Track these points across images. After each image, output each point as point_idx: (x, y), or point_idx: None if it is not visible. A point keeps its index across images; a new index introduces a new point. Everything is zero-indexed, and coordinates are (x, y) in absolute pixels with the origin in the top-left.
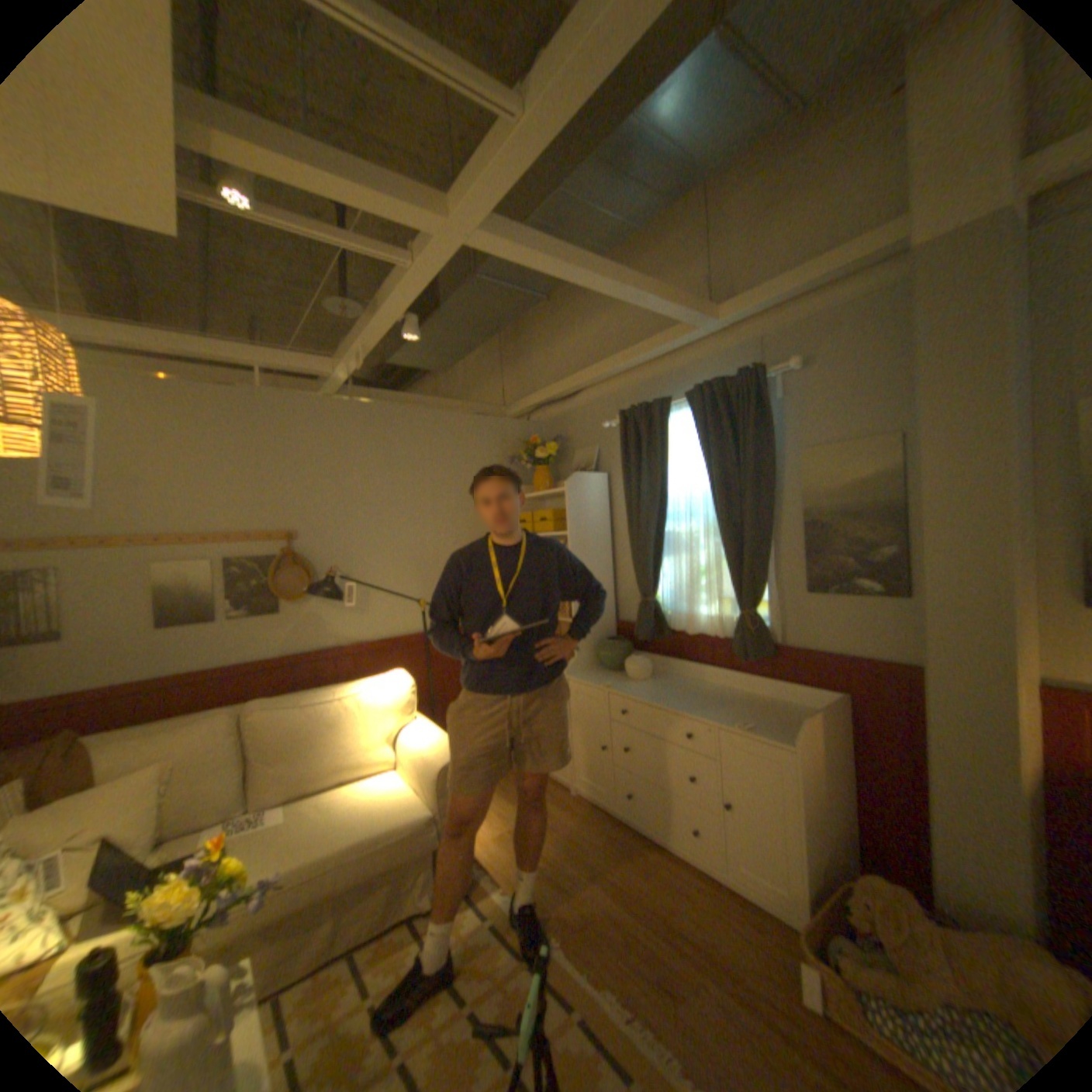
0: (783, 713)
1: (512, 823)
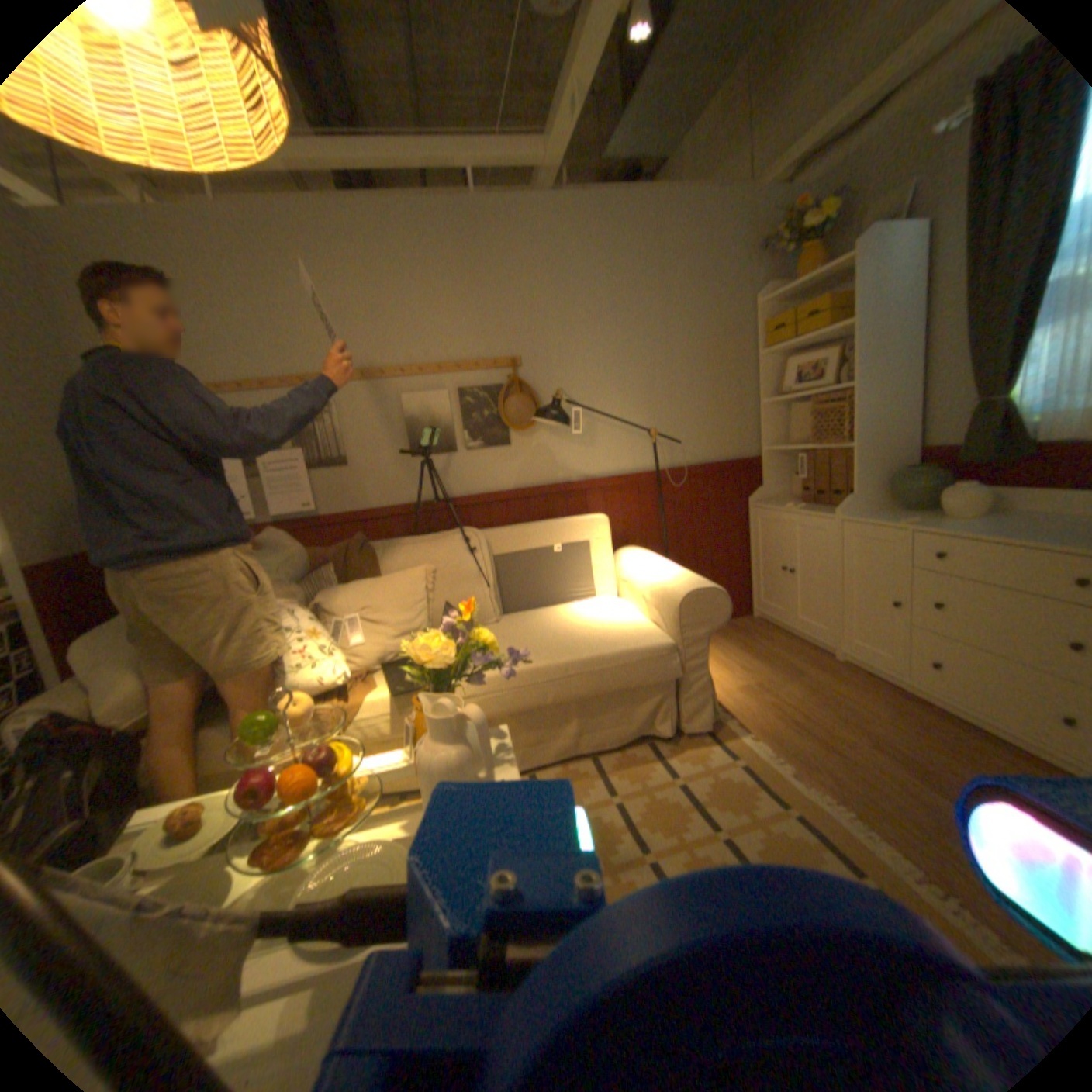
0: None
1: (759, 675)
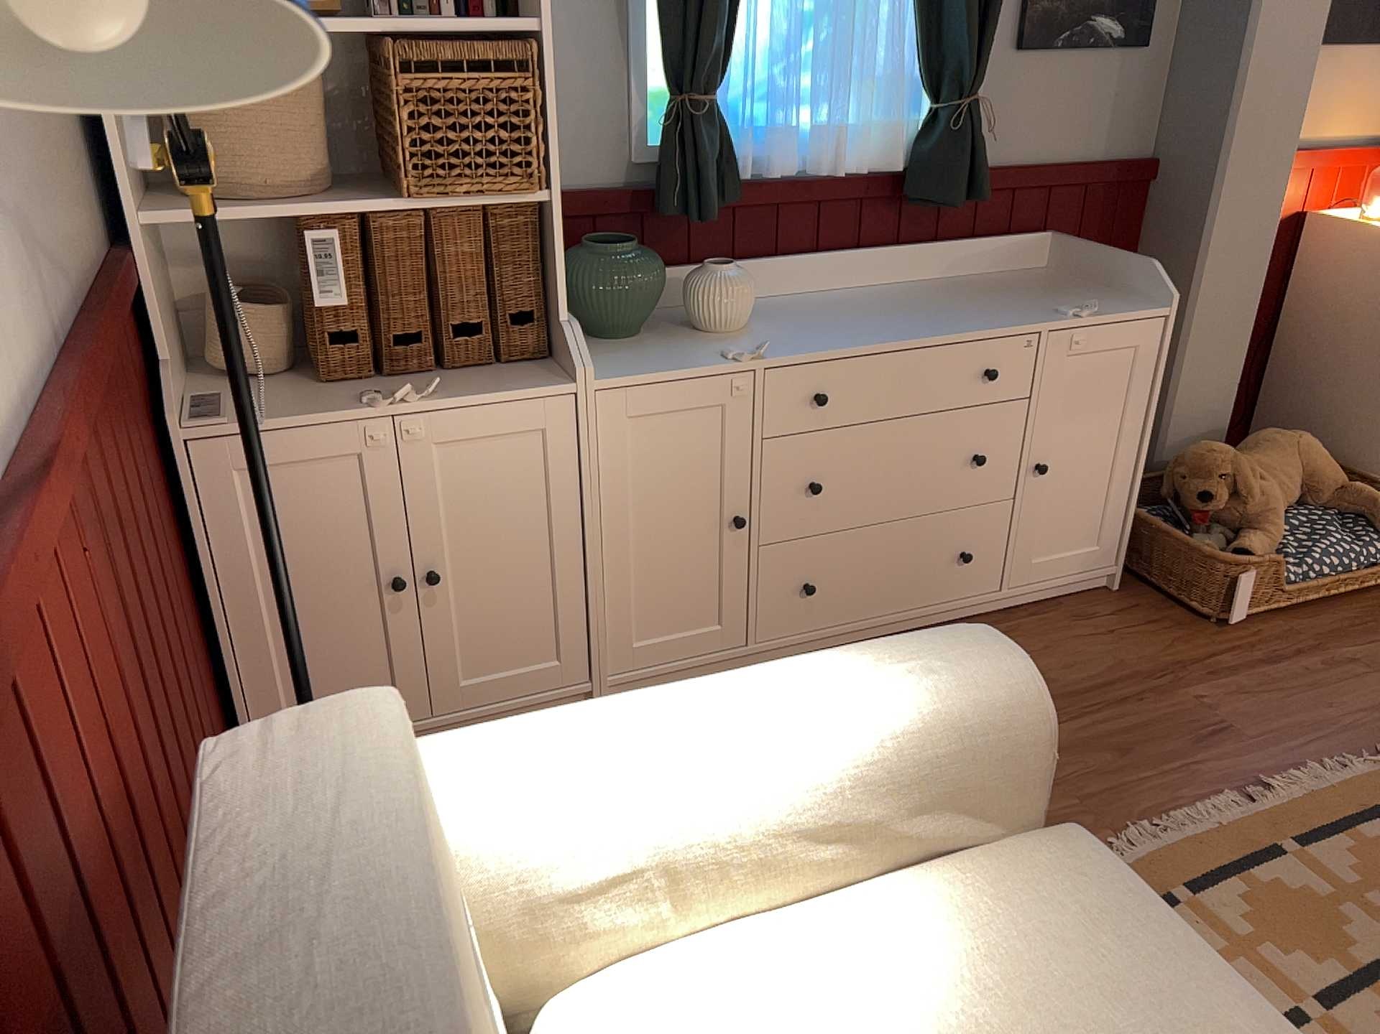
0: (1019, 287)
1: None
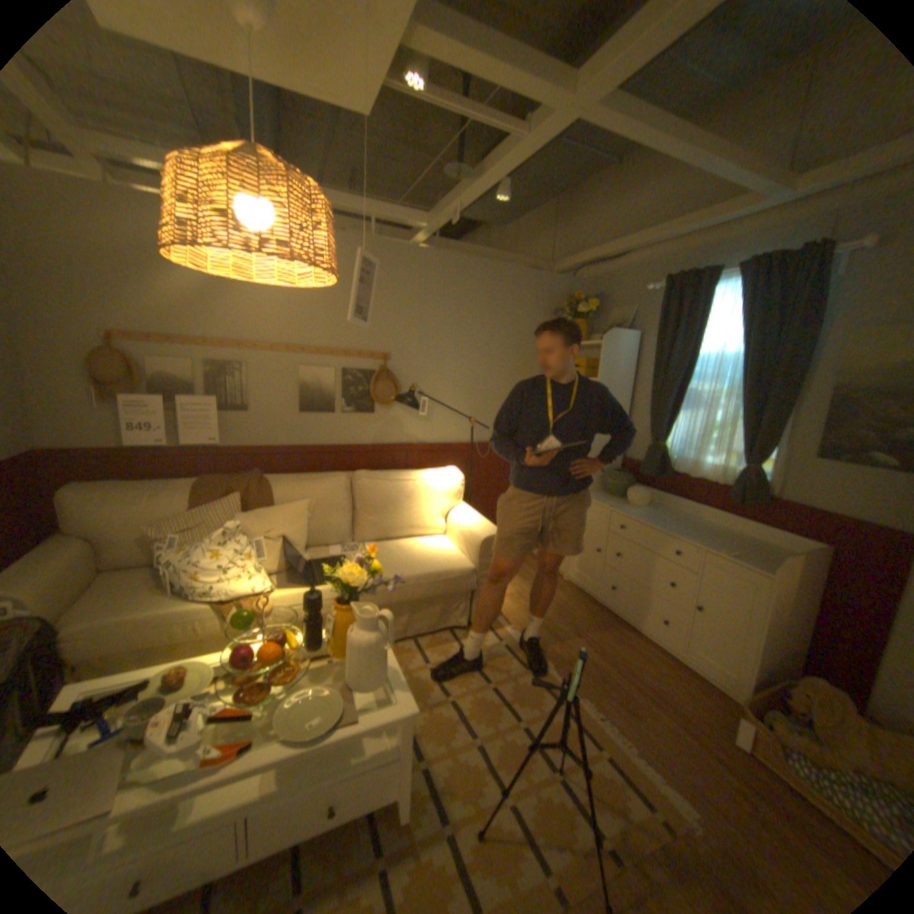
0: (765, 551)
1: (518, 588)
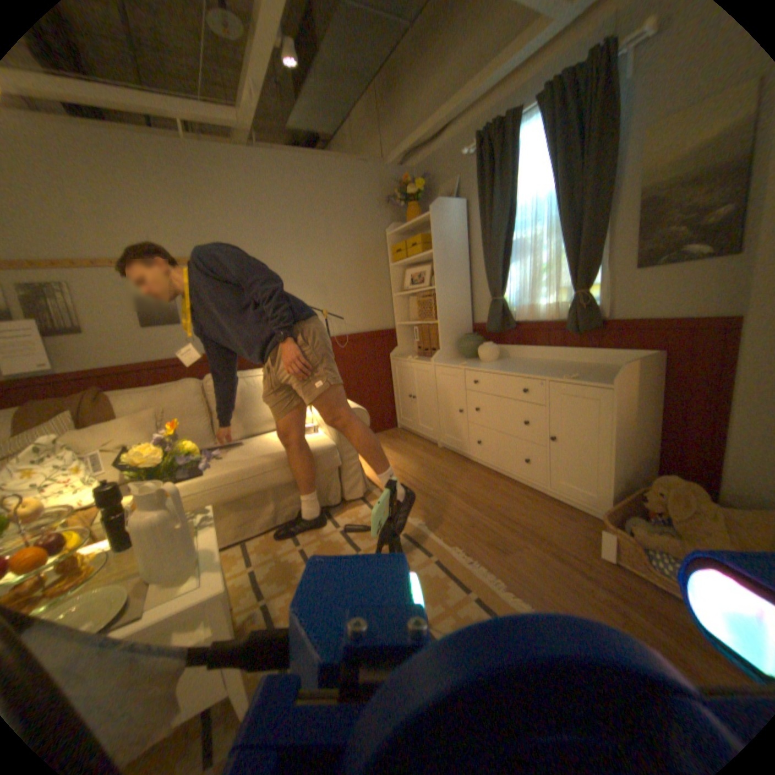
0: (605, 370)
1: (396, 461)
